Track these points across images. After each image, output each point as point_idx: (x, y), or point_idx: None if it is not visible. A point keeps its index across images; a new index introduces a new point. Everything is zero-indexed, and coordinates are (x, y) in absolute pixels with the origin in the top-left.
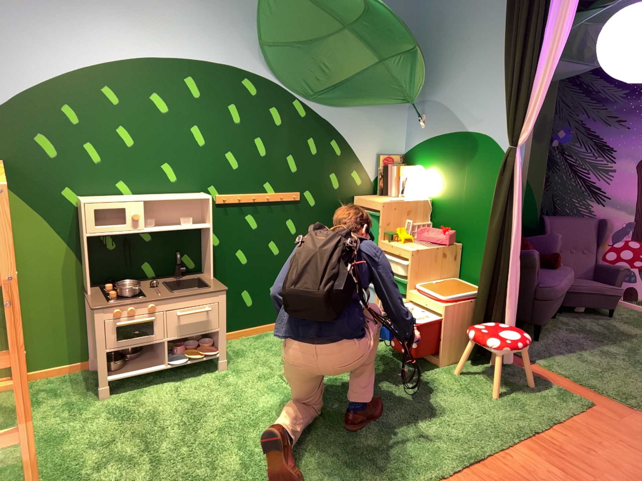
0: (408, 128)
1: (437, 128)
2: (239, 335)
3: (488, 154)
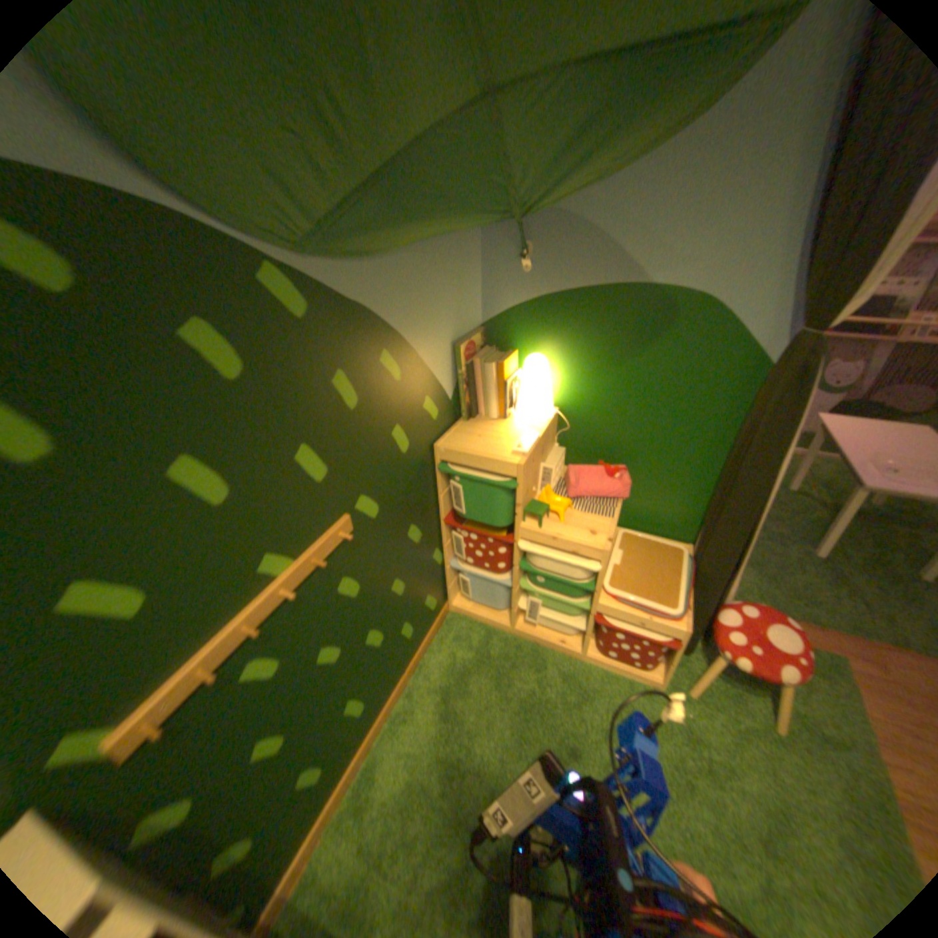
0: (494, 266)
1: (574, 269)
2: (319, 834)
3: (717, 328)
